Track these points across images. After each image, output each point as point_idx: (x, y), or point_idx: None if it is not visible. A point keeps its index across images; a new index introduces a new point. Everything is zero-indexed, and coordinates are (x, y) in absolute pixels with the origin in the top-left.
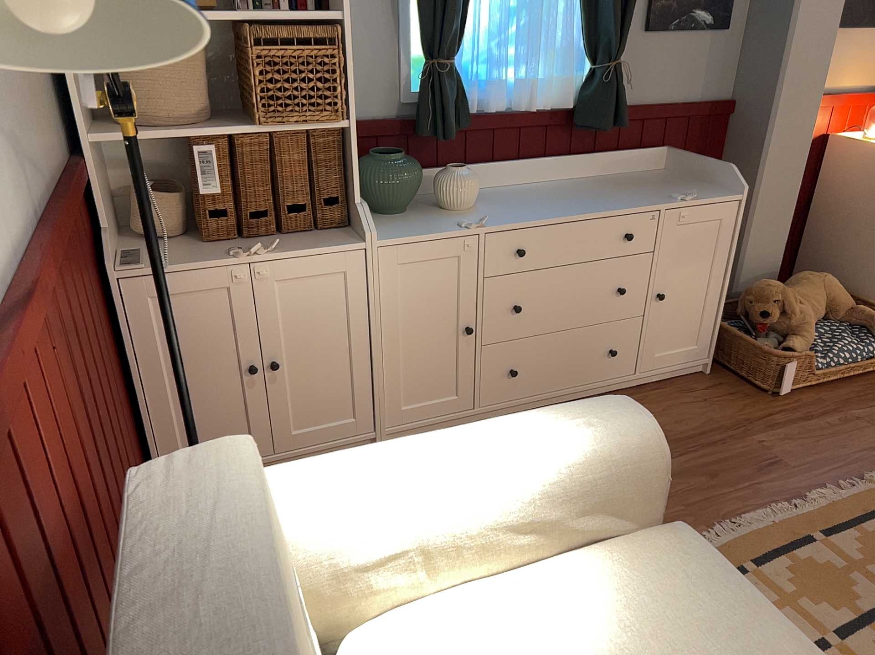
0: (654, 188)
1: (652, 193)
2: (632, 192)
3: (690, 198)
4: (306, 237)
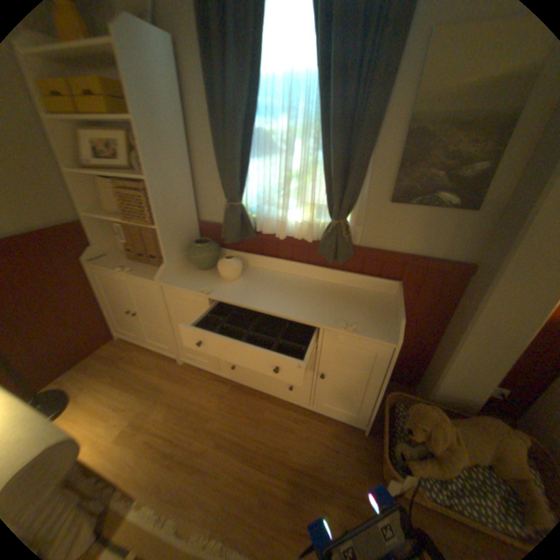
0: (348, 308)
1: (338, 312)
2: (330, 305)
3: (346, 329)
4: (153, 269)
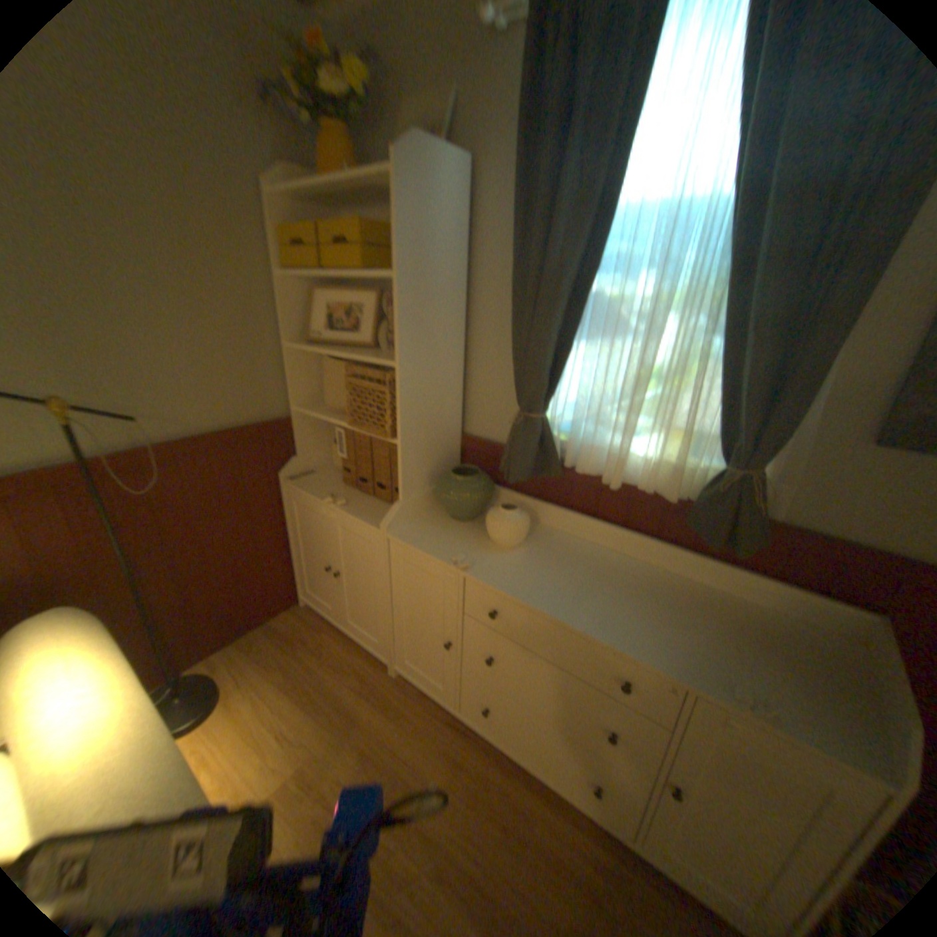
0: (754, 657)
1: (730, 660)
2: (709, 639)
3: (755, 711)
4: (381, 505)
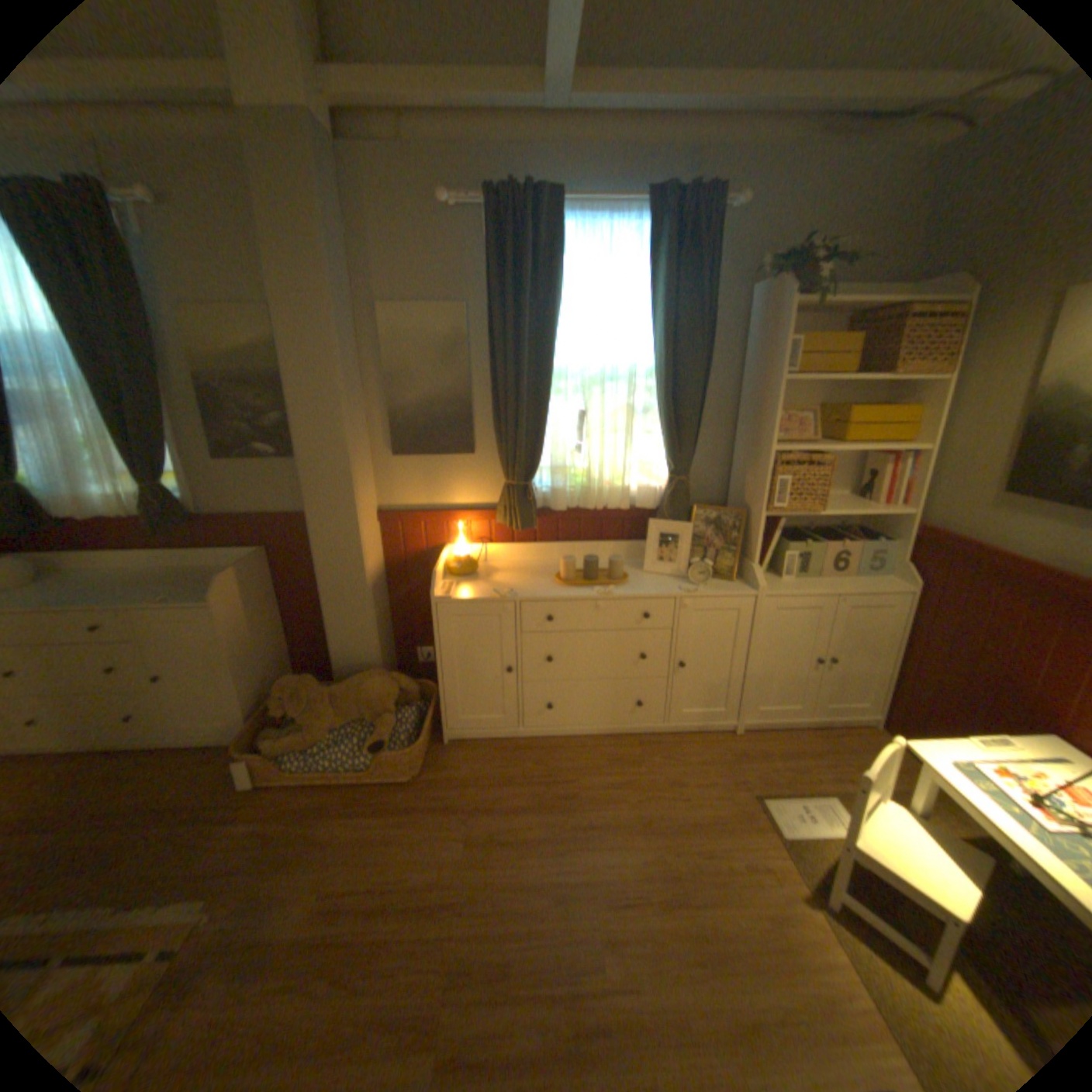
0: (179, 587)
1: (159, 592)
2: (155, 588)
3: (149, 603)
4: None
